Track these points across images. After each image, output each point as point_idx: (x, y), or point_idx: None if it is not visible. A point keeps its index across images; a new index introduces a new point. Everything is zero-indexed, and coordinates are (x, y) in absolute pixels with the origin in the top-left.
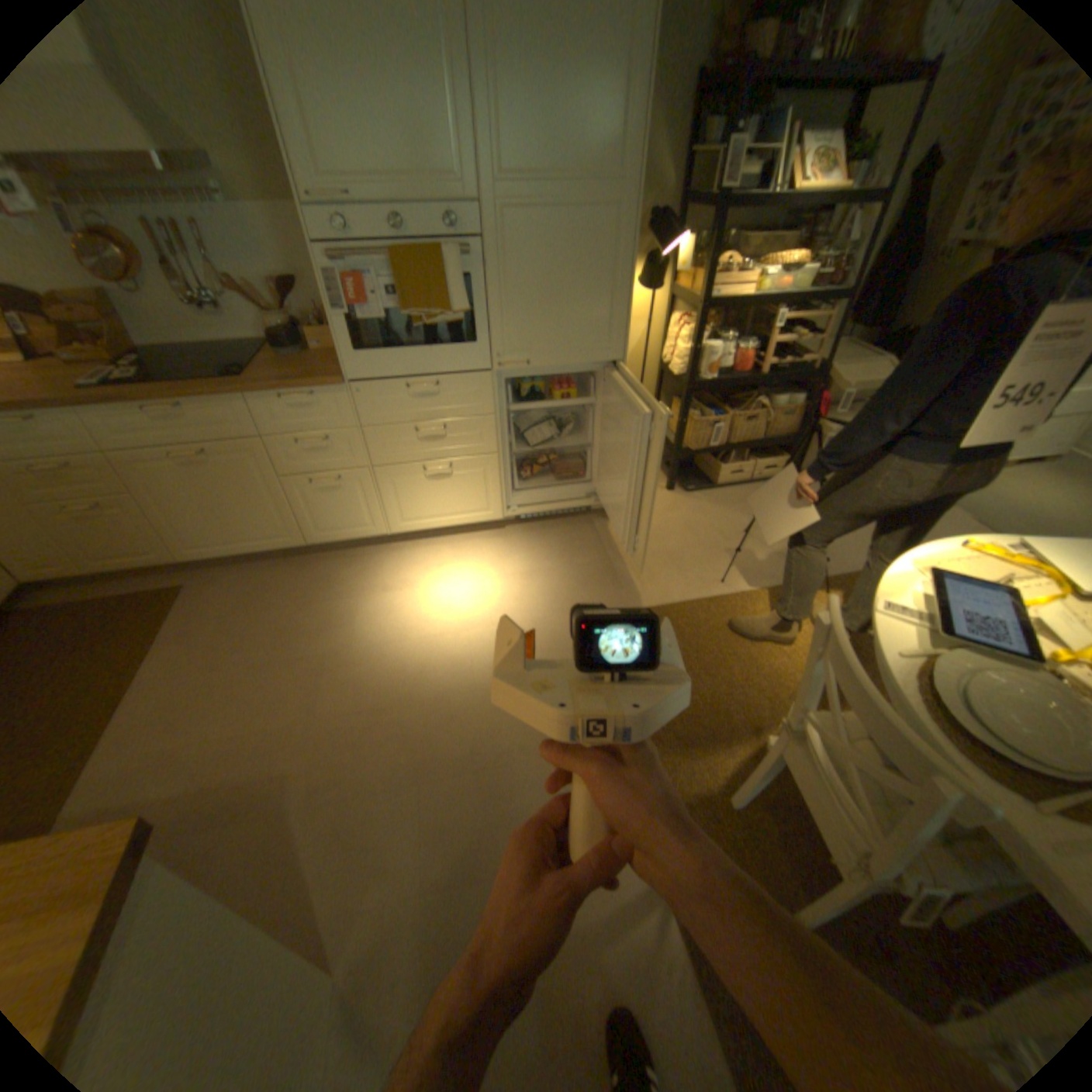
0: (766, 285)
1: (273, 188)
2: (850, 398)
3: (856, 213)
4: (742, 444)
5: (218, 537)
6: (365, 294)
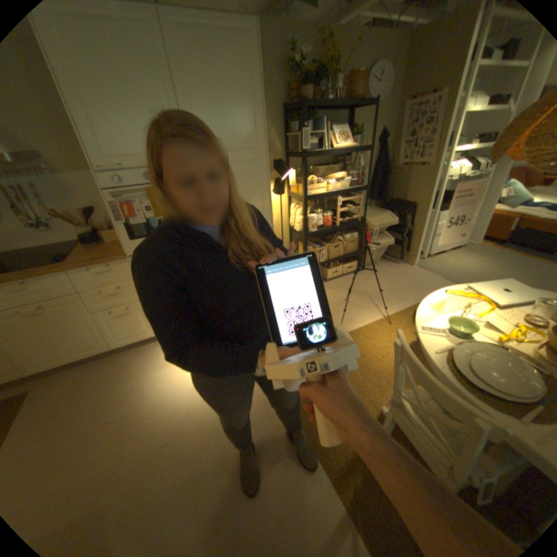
0: (330, 187)
1: (78, 165)
2: (376, 232)
3: (360, 155)
4: (334, 258)
5: (52, 355)
6: (134, 211)
